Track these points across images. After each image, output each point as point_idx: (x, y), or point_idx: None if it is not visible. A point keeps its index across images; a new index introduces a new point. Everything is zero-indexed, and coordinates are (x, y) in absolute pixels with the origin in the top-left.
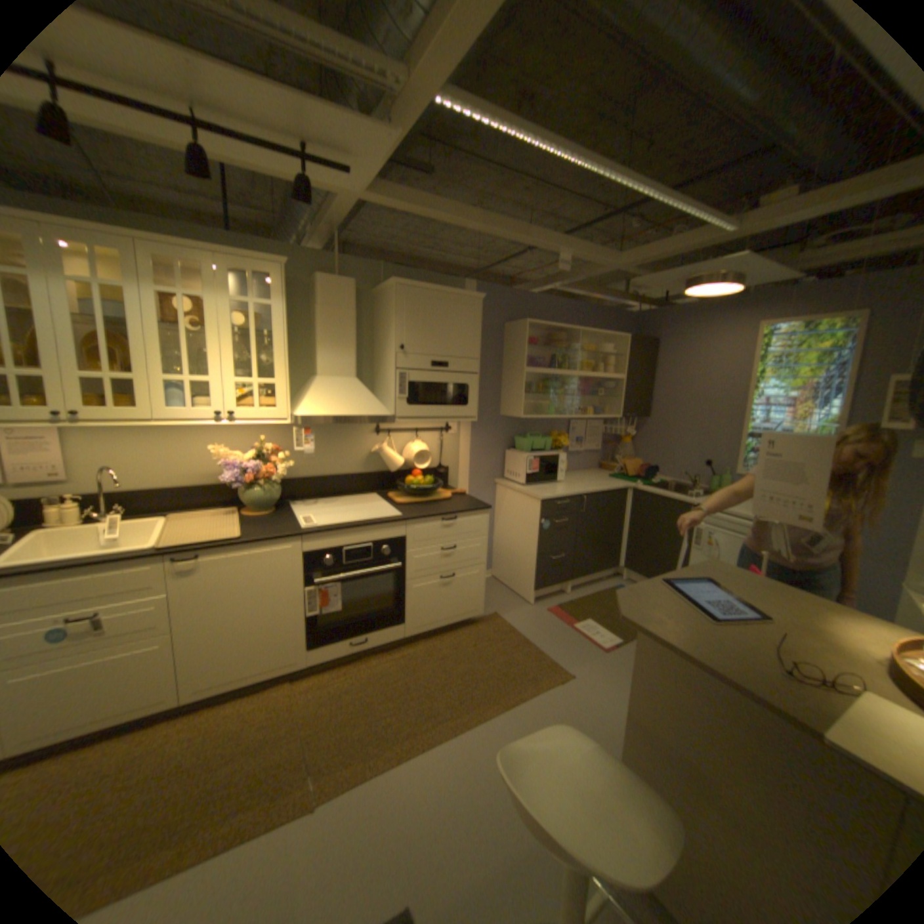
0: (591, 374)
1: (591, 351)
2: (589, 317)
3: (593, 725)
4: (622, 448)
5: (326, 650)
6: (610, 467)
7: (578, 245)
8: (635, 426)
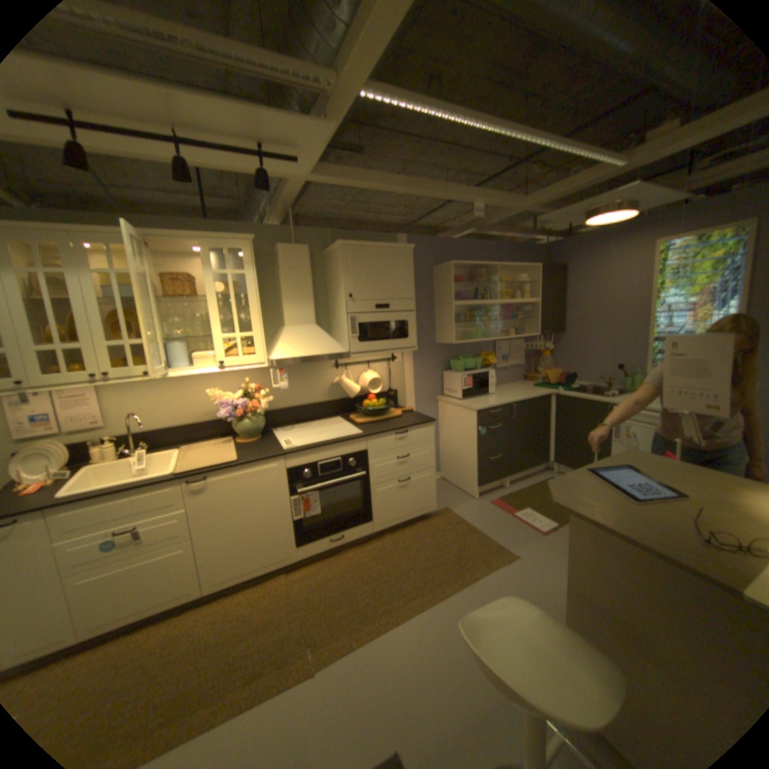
0: (510, 301)
1: (508, 282)
2: (503, 253)
3: (539, 597)
4: (543, 361)
5: (311, 546)
6: (534, 378)
7: (489, 195)
8: (552, 341)
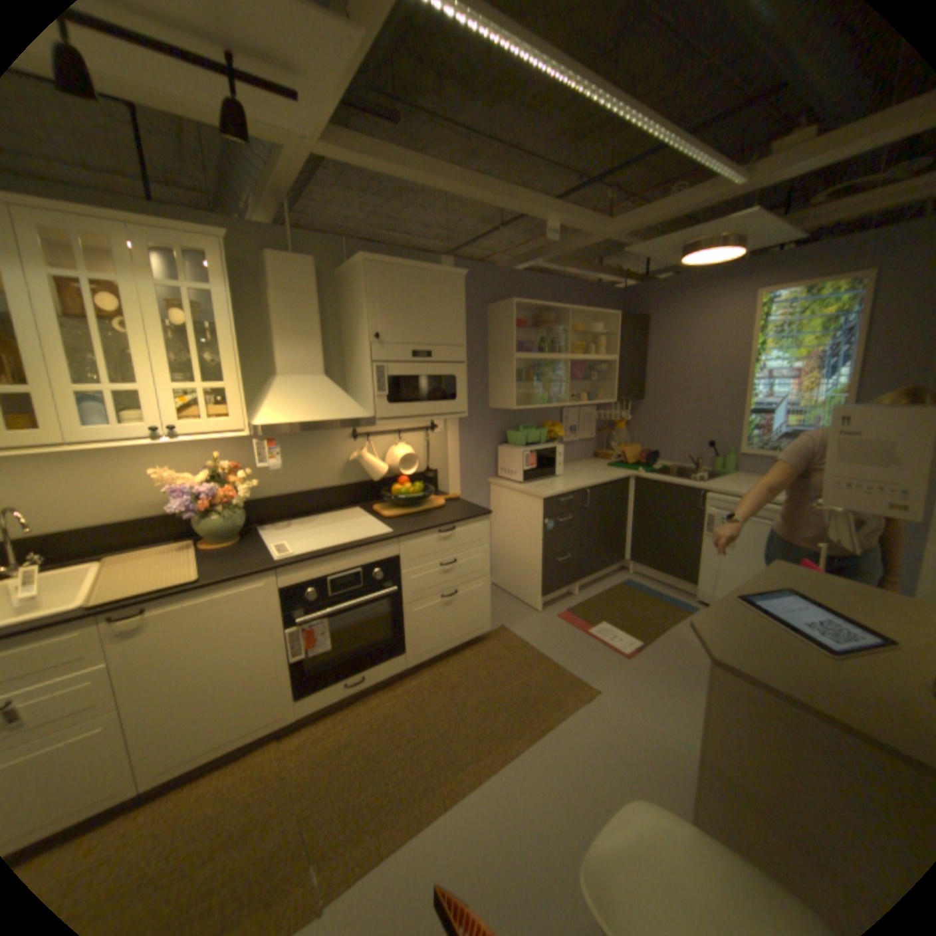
0: (583, 357)
1: (580, 332)
2: (575, 295)
3: (631, 748)
4: (616, 434)
5: (317, 697)
6: (606, 455)
7: (567, 210)
8: (628, 410)
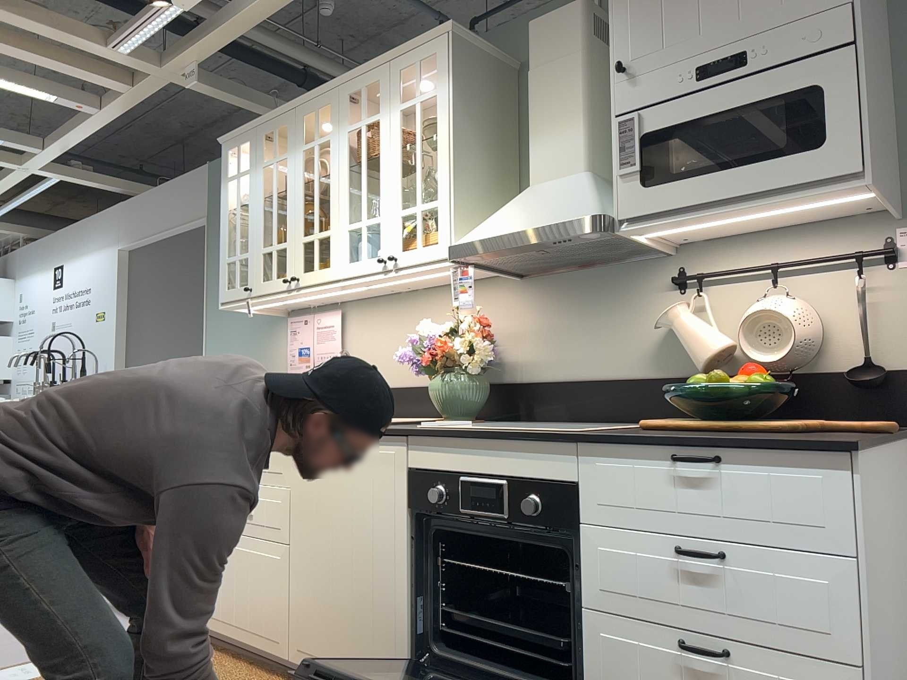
0: None
1: None
2: None
3: None
4: None
5: None
6: None
7: None
8: None
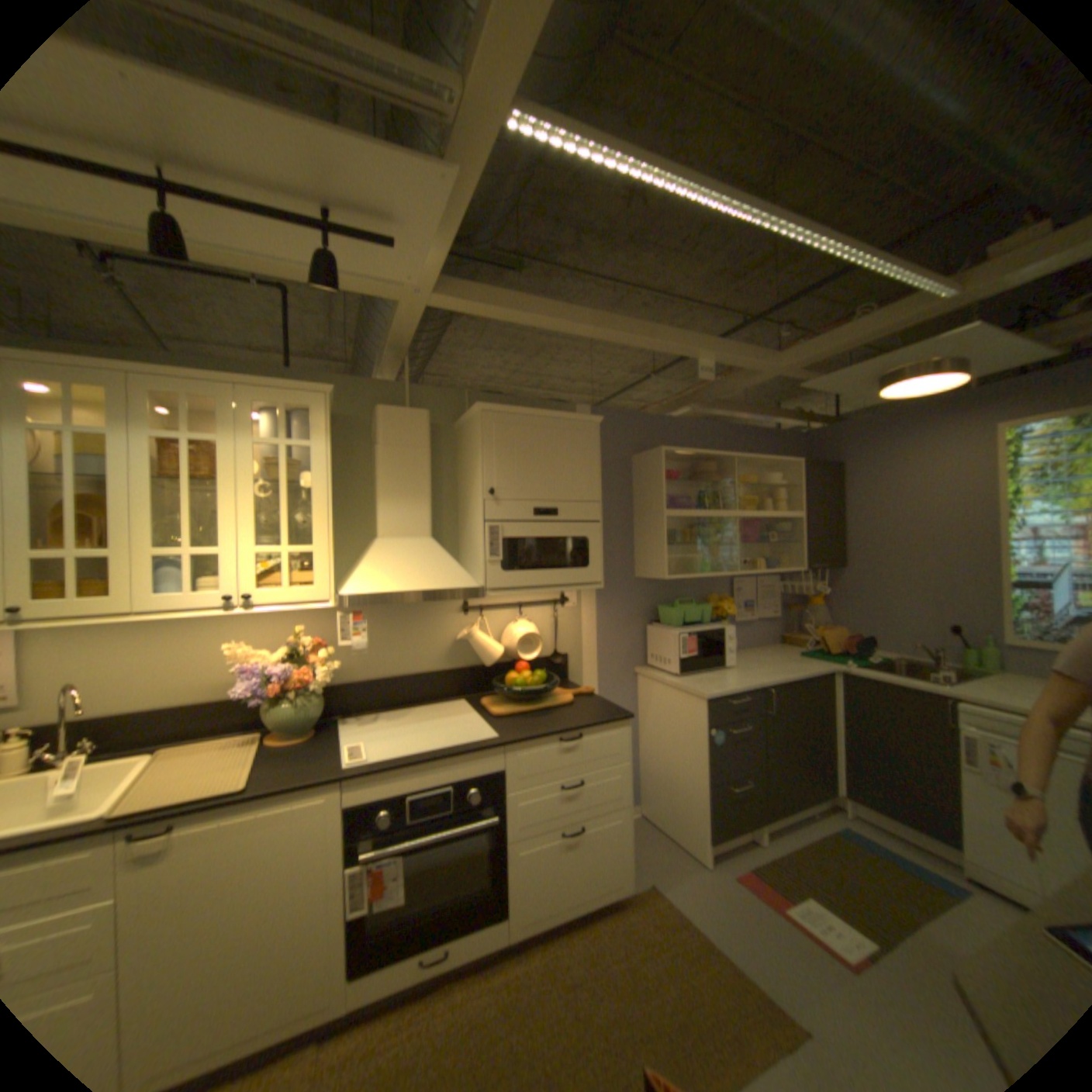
0: (756, 514)
1: (751, 484)
2: (742, 441)
3: None
4: (811, 613)
5: (378, 976)
6: (798, 641)
7: (722, 346)
8: (825, 581)
